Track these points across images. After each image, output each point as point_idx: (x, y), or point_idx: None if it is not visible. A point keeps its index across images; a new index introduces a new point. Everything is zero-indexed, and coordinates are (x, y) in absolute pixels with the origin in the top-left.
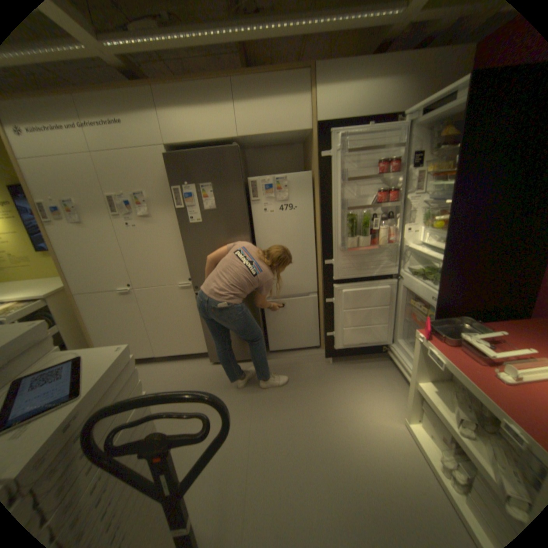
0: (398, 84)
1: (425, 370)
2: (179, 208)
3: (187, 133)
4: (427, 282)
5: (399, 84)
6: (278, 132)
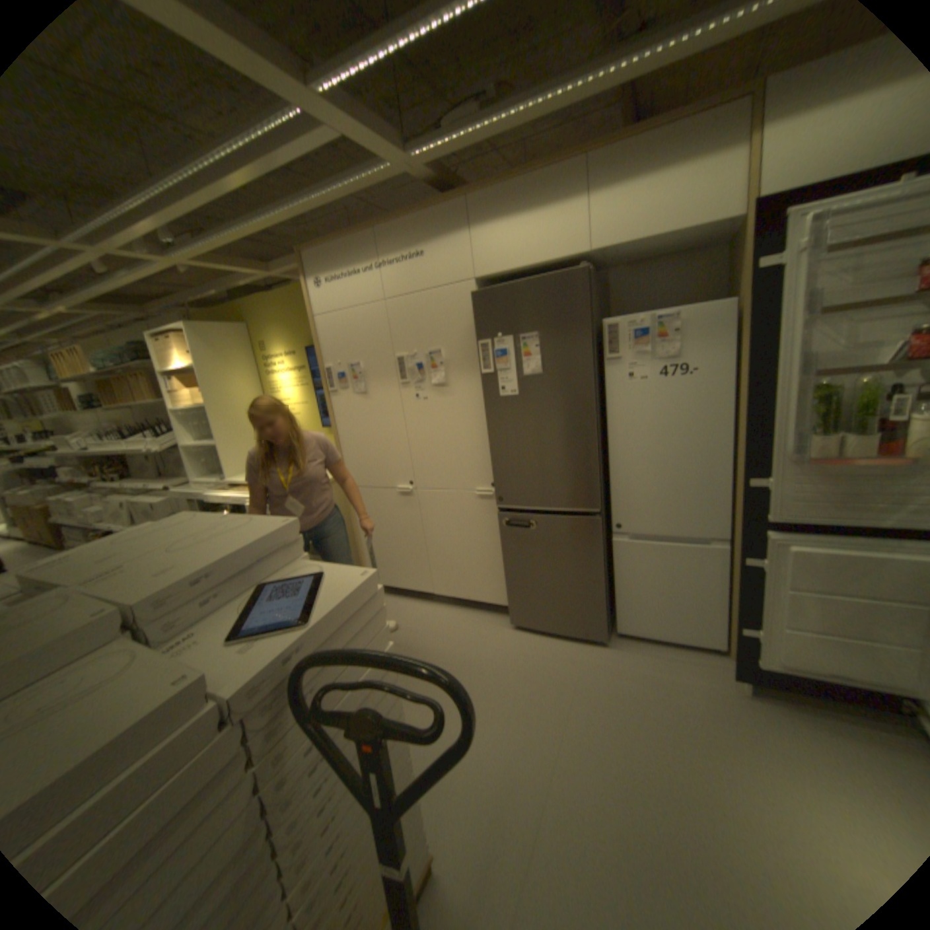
0: None
1: None
2: (485, 373)
3: (509, 257)
4: None
5: None
6: (669, 231)
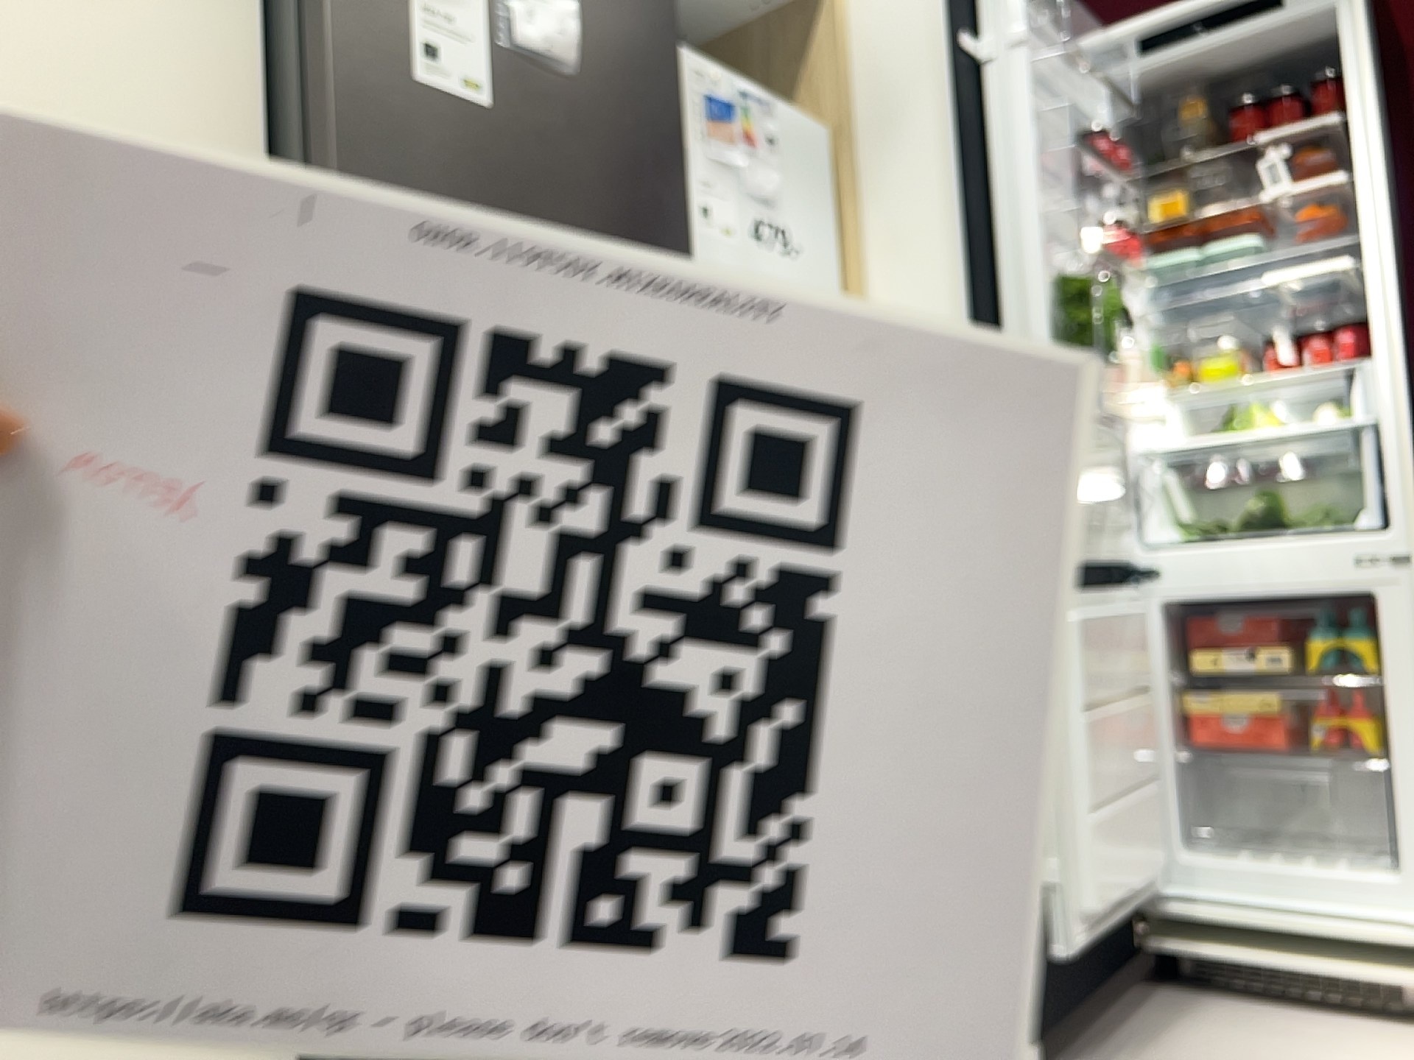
0: None
1: None
2: None
3: None
4: (1295, 531)
5: None
6: None
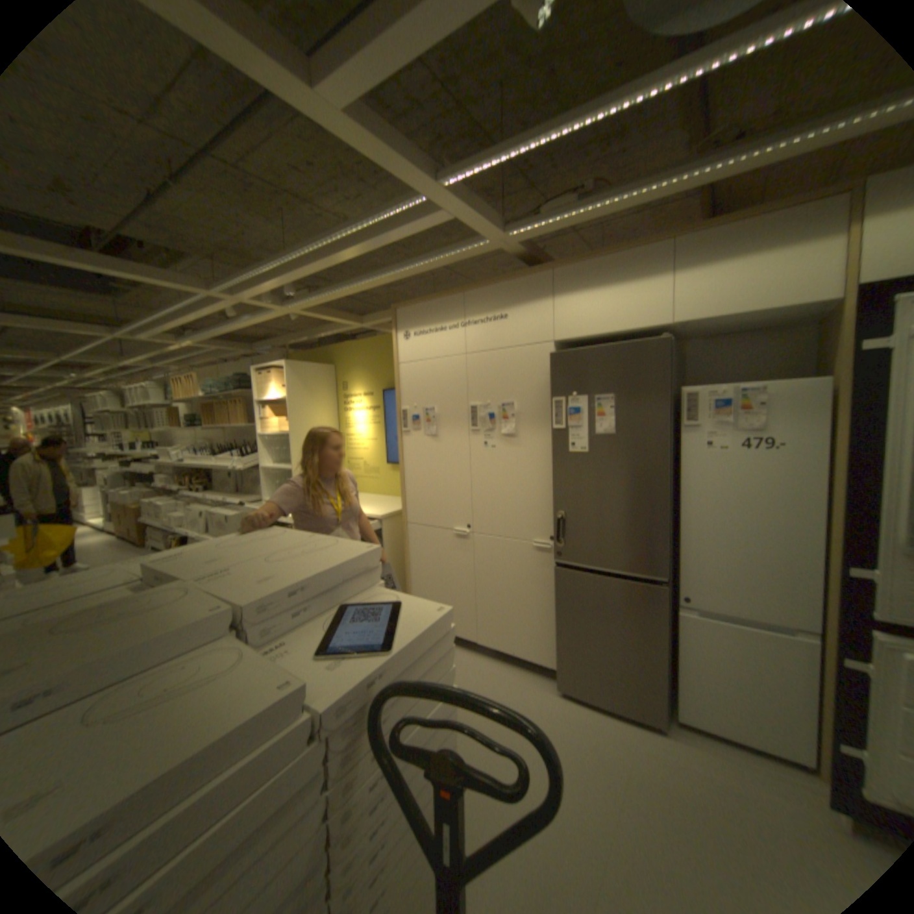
0: None
1: None
2: (557, 428)
3: (590, 324)
4: None
5: None
6: (758, 309)
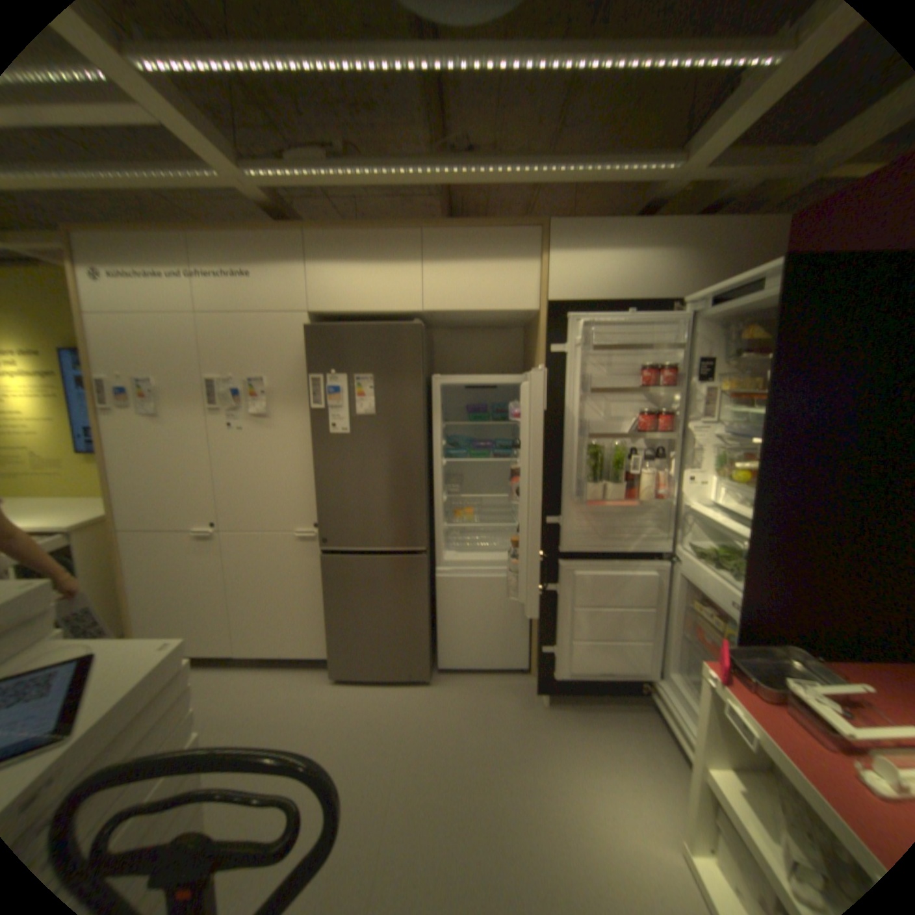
0: (675, 259)
1: (721, 746)
2: (317, 409)
3: (348, 301)
4: (724, 575)
5: (676, 260)
6: (487, 310)
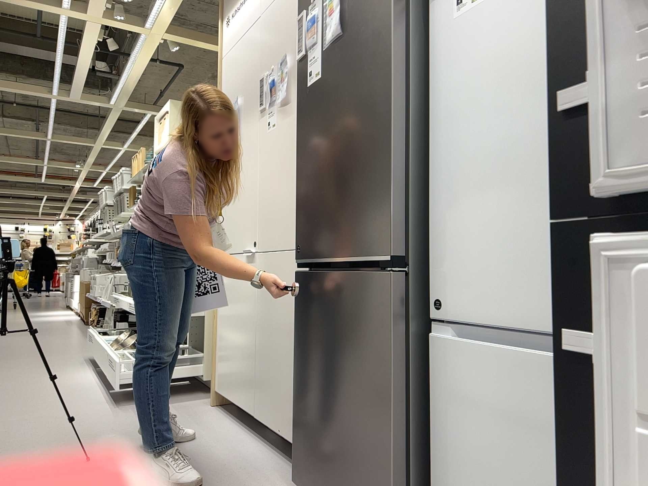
0: None
1: None
2: (299, 58)
3: None
4: None
5: None
6: None
